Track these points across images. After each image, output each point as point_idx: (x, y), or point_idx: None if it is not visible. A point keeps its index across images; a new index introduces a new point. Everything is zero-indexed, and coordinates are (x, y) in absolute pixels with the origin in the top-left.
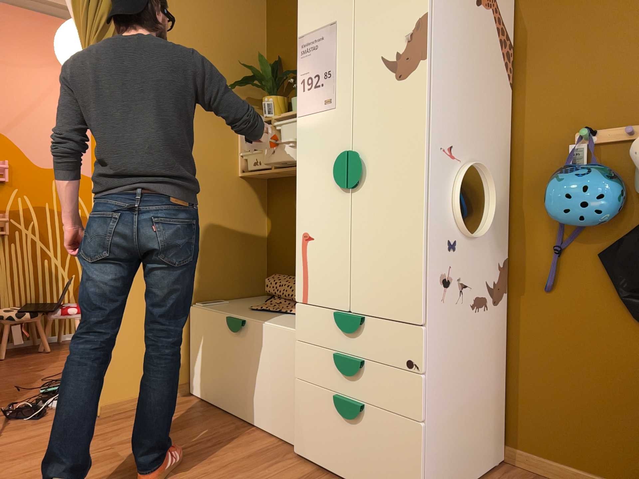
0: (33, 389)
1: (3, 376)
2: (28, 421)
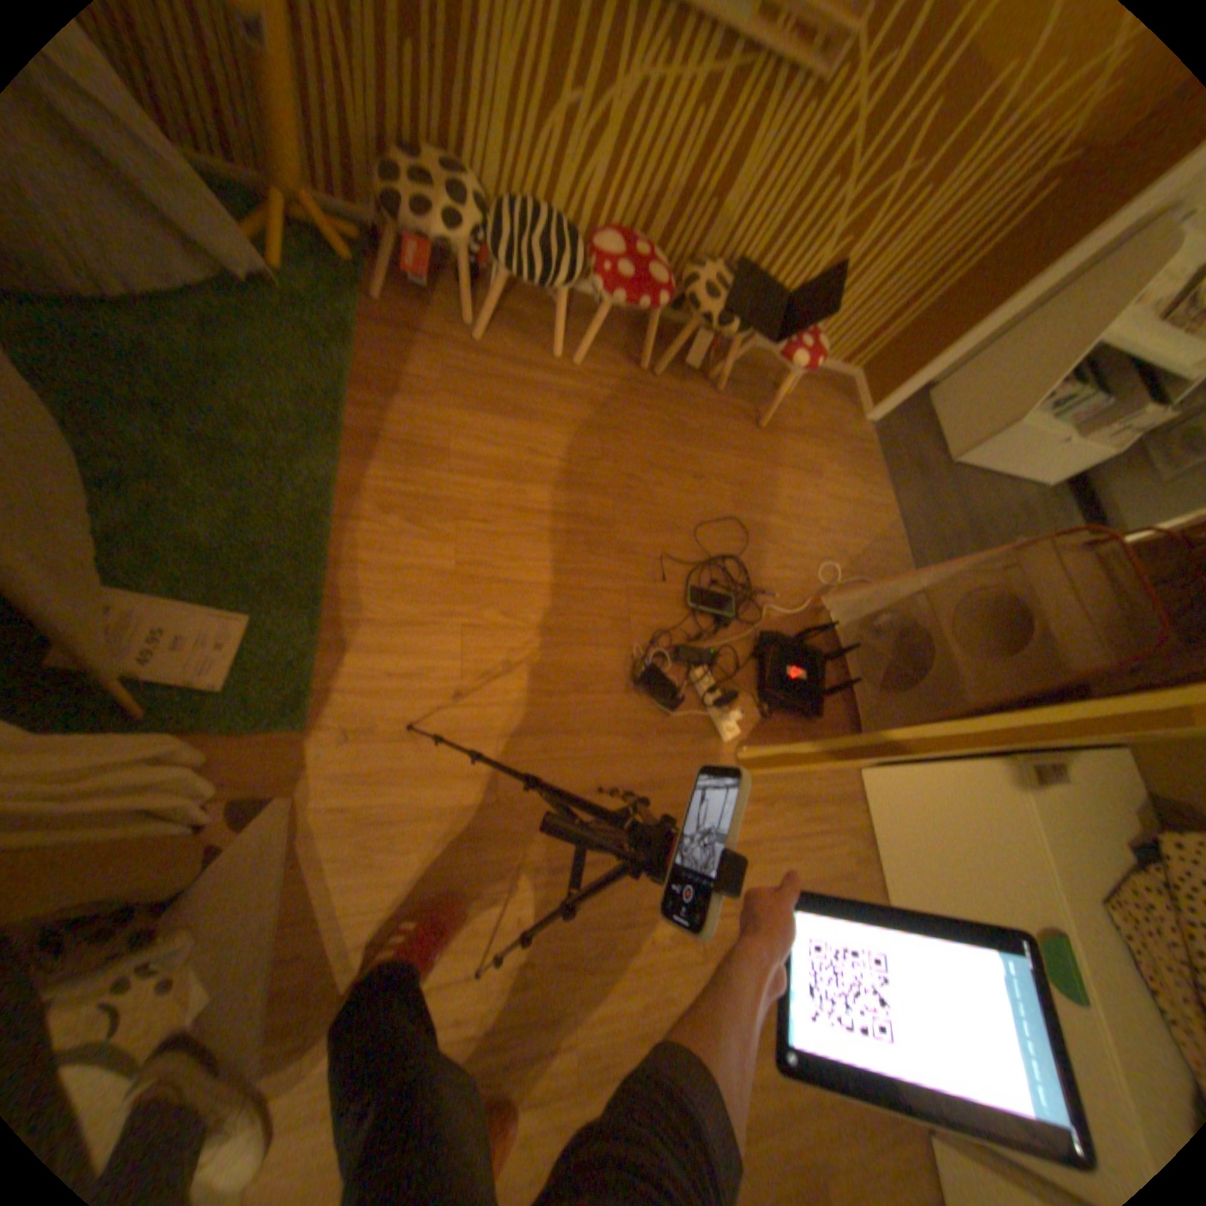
0: (681, 570)
1: (650, 467)
2: (659, 717)
